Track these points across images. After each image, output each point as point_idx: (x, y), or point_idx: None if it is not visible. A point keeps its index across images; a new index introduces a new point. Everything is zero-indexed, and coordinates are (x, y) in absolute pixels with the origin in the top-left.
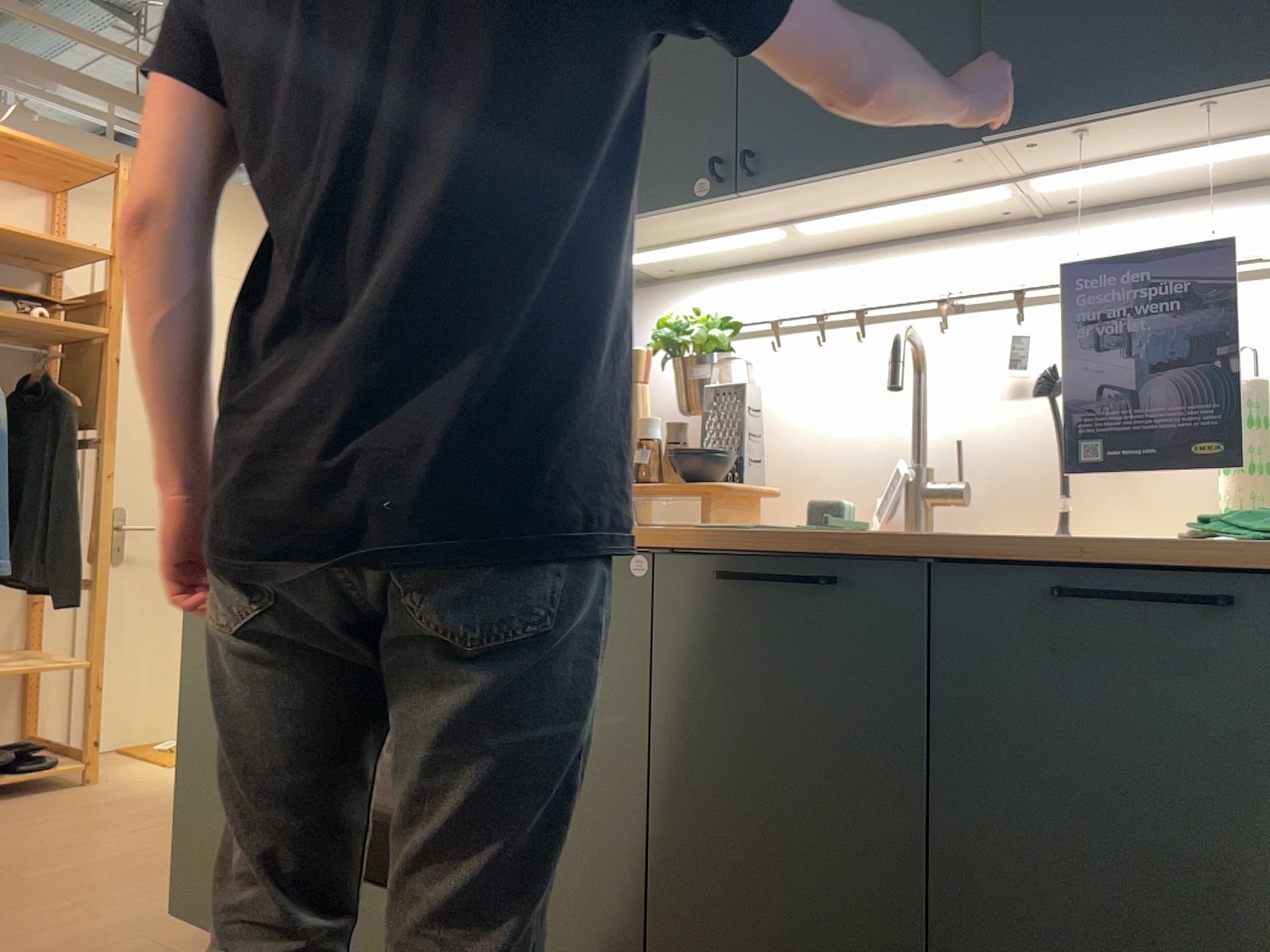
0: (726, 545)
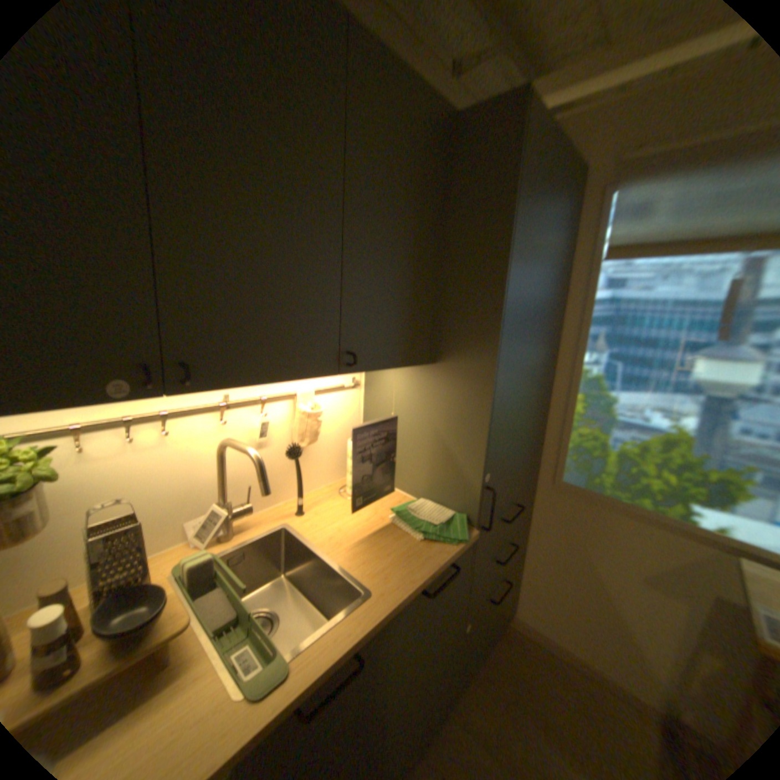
0: (302, 698)
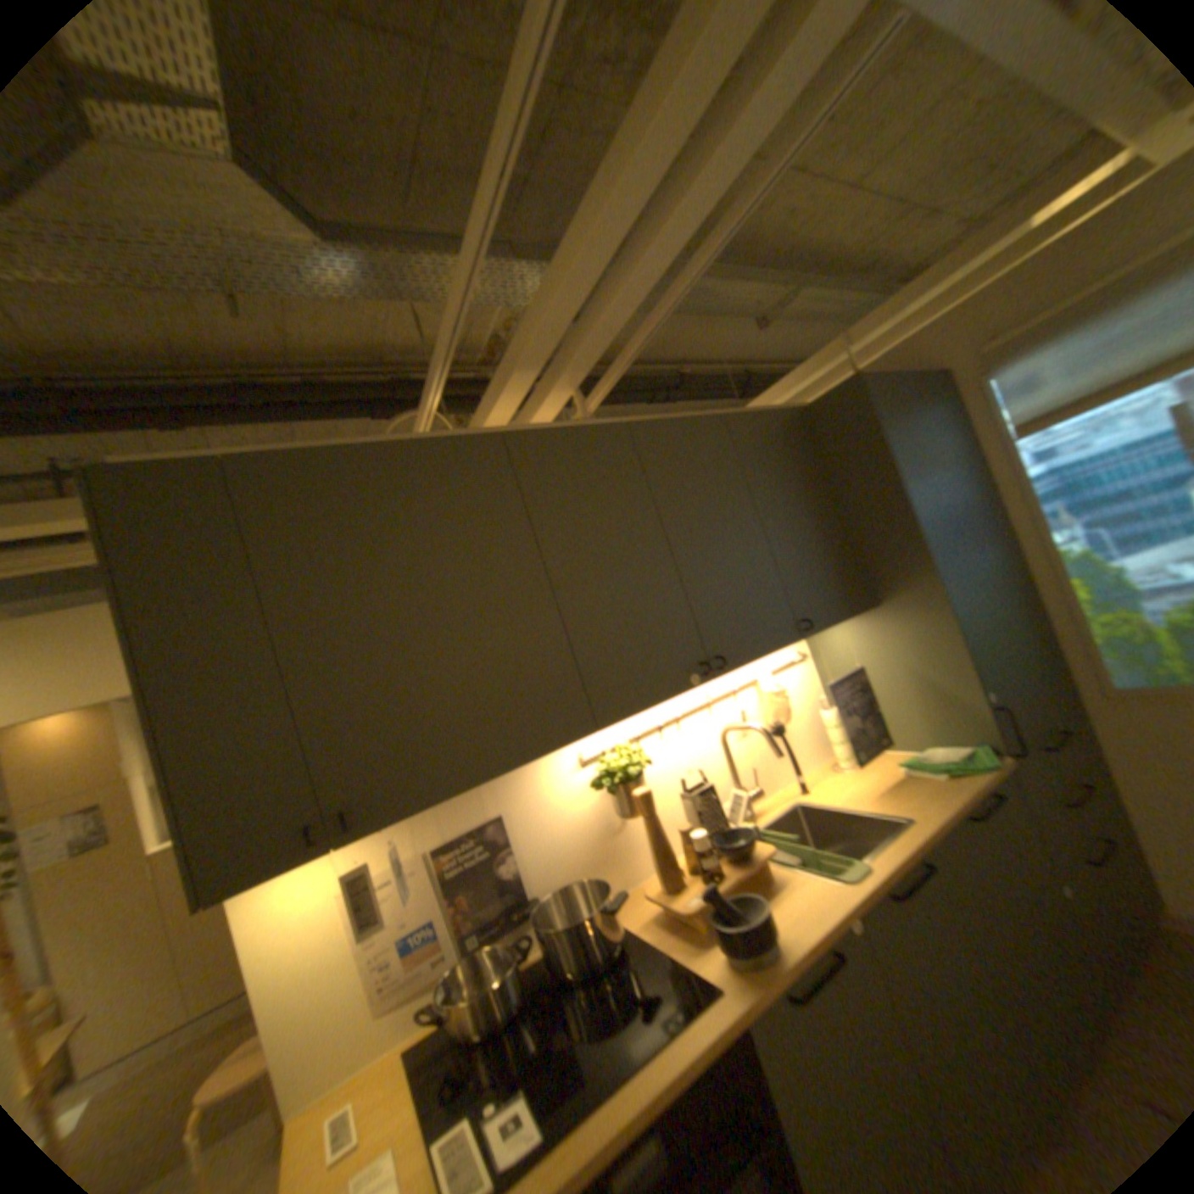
0: (891, 881)
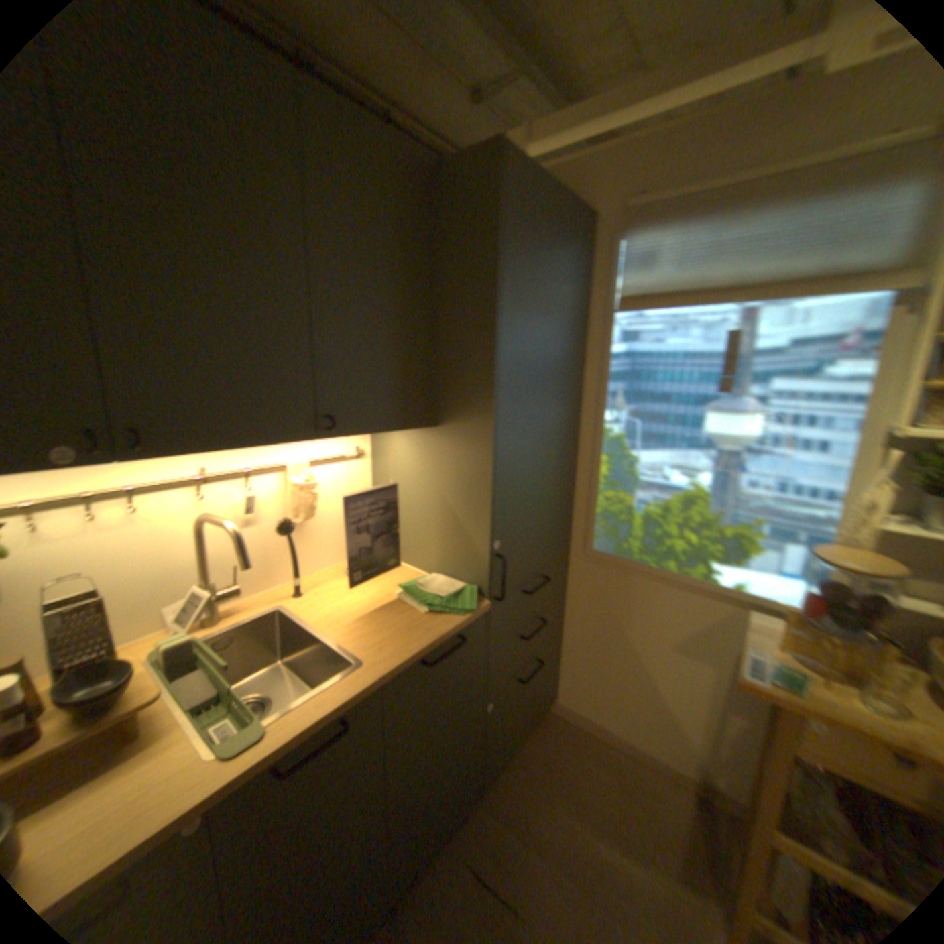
0: (277, 756)
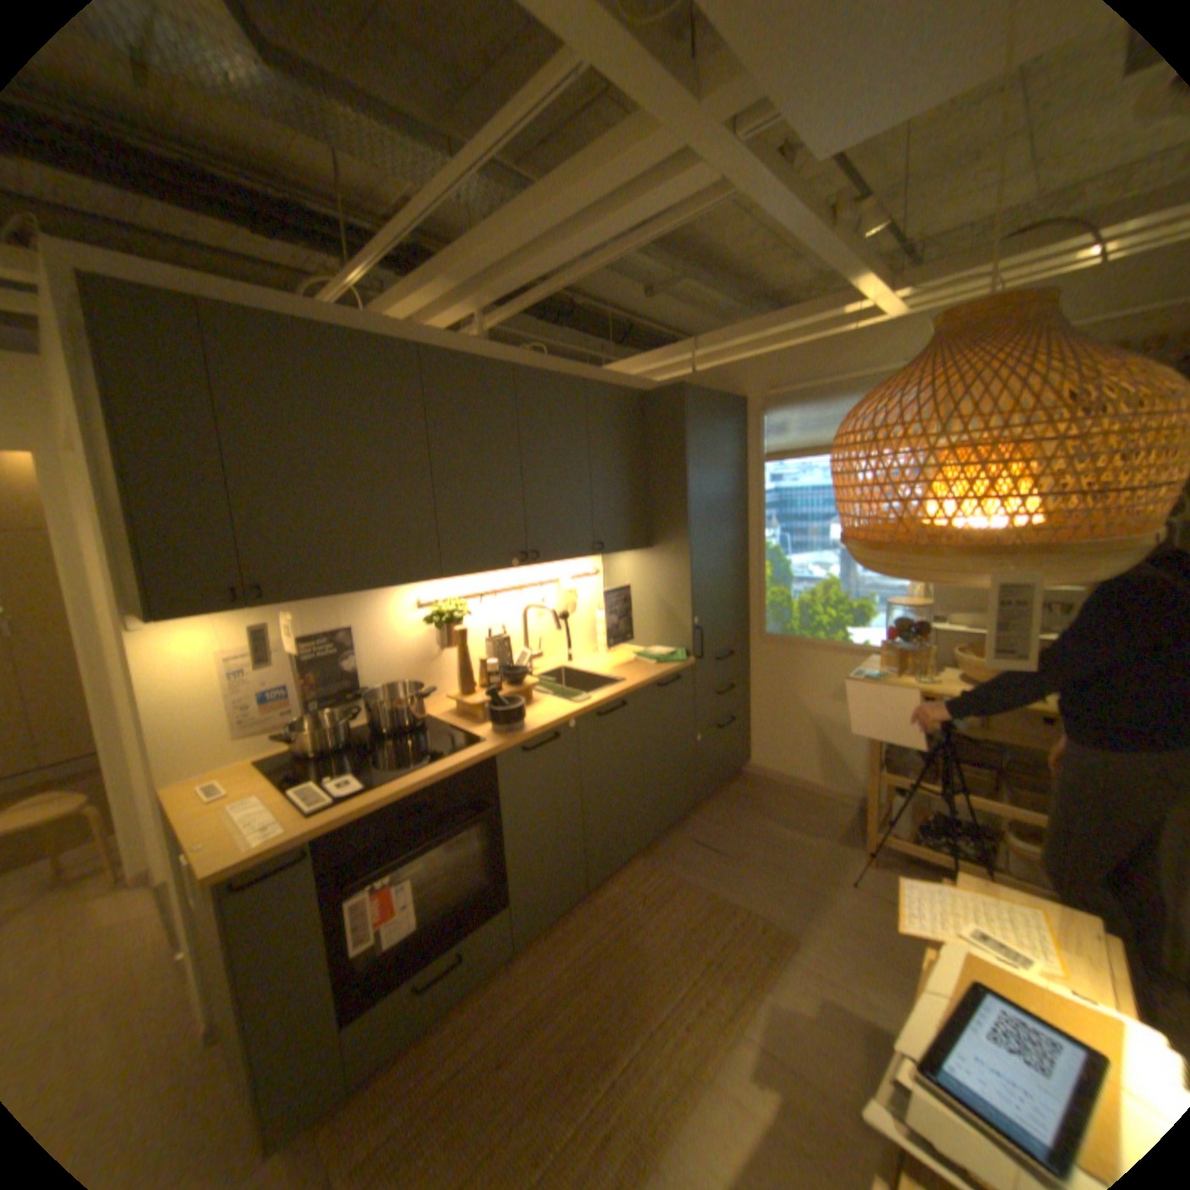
0: (598, 704)
